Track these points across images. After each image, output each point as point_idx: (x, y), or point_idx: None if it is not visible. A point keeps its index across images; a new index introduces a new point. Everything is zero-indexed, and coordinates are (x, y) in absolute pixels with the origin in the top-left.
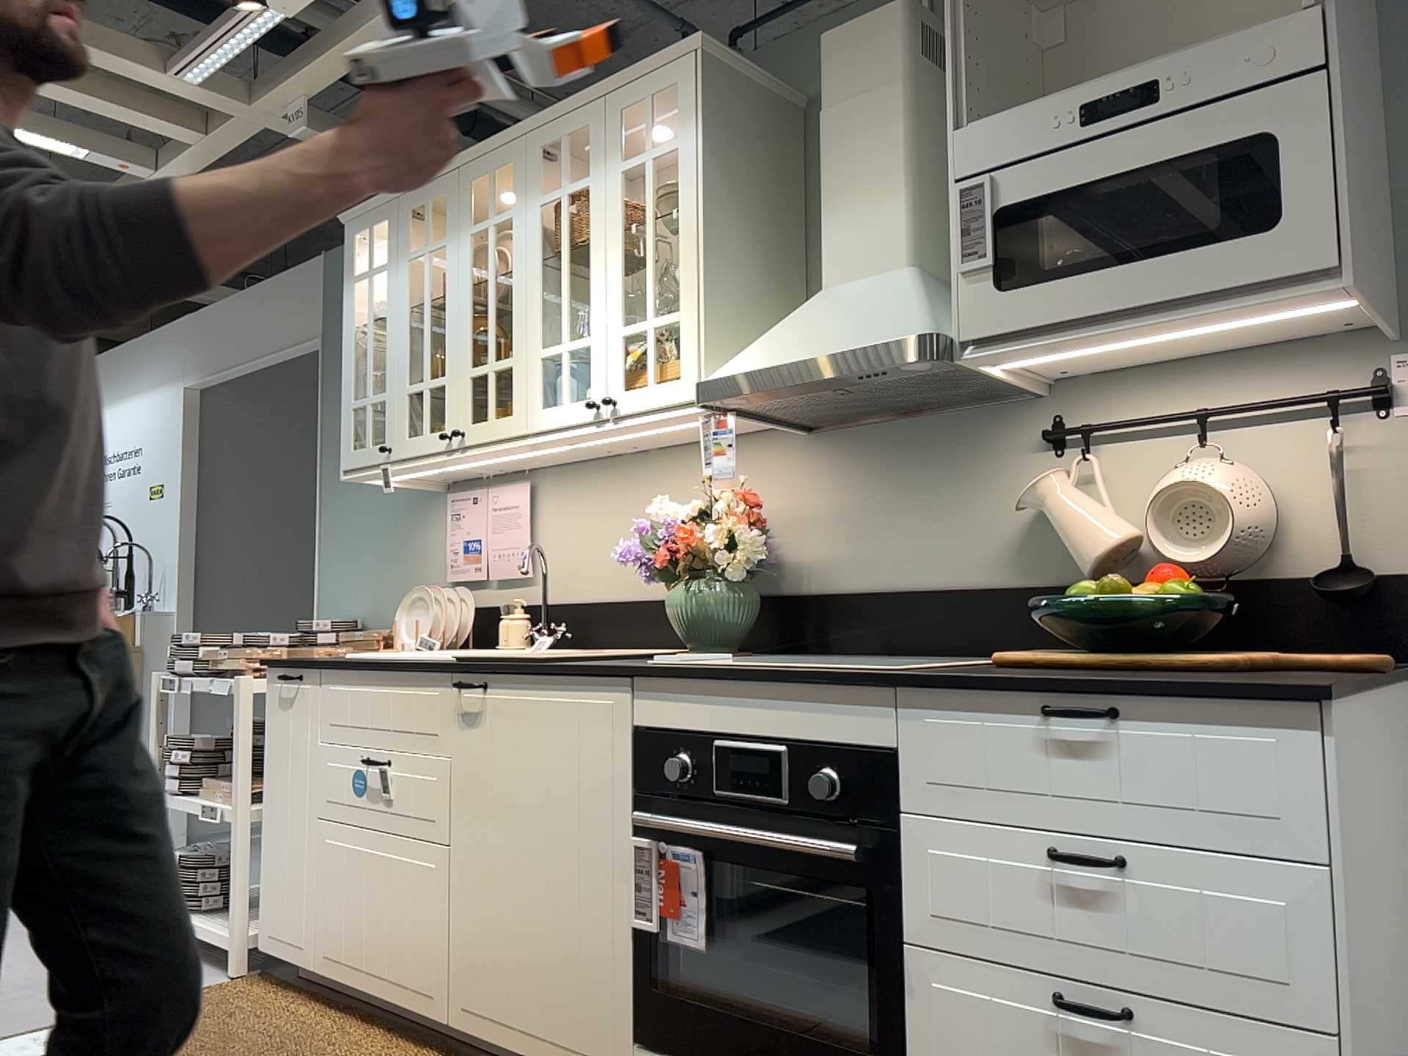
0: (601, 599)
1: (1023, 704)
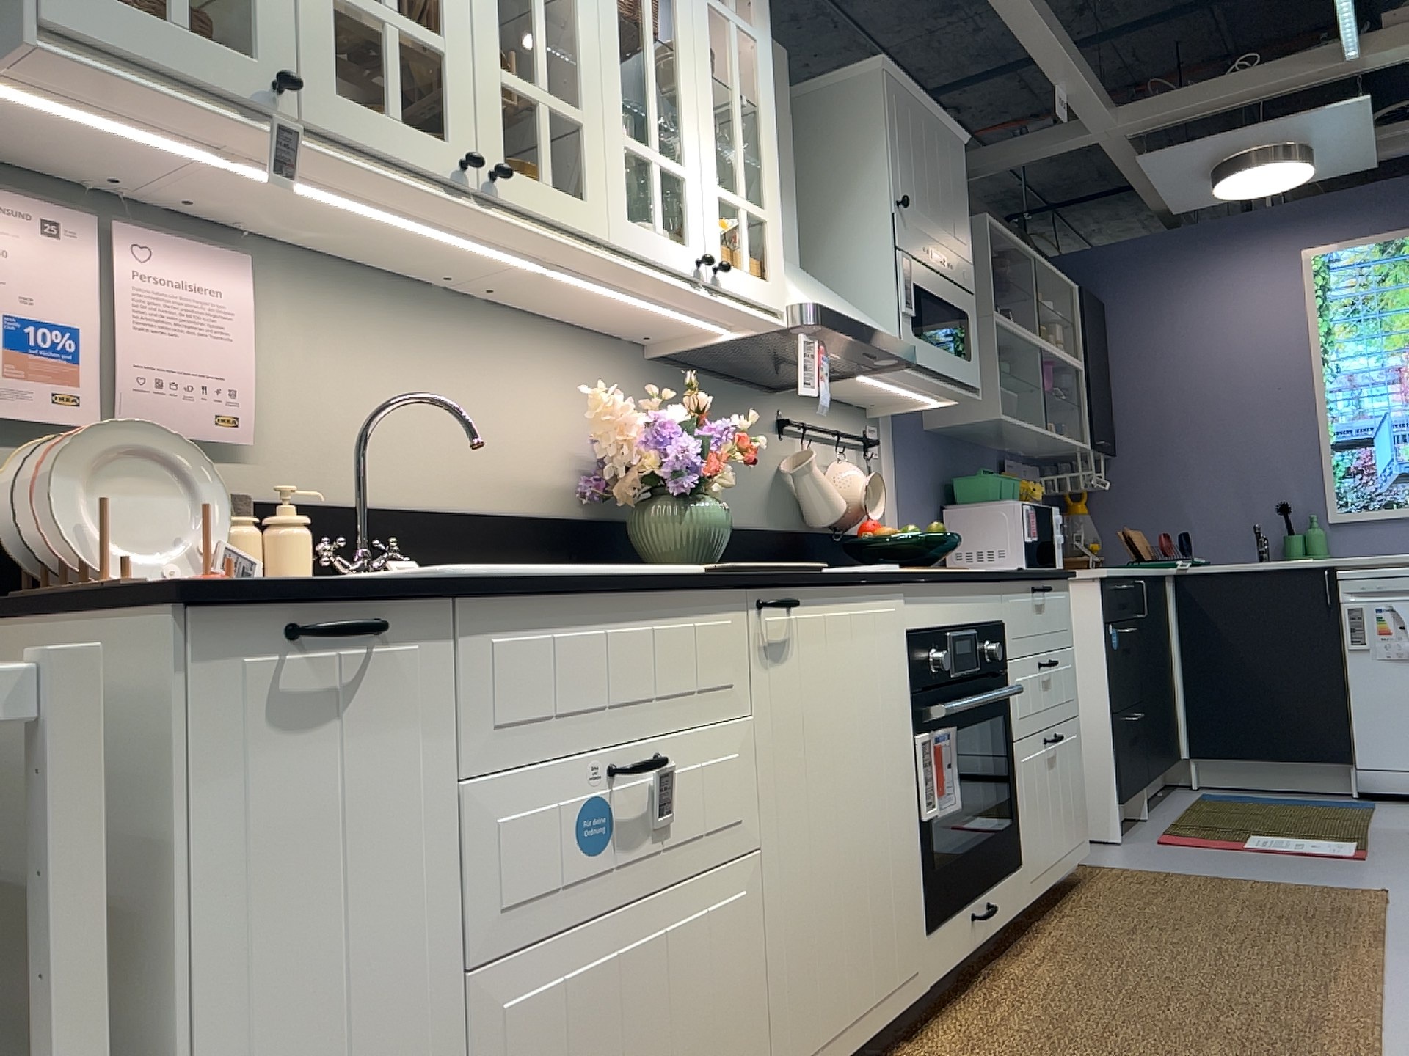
0: (407, 506)
1: (1030, 588)
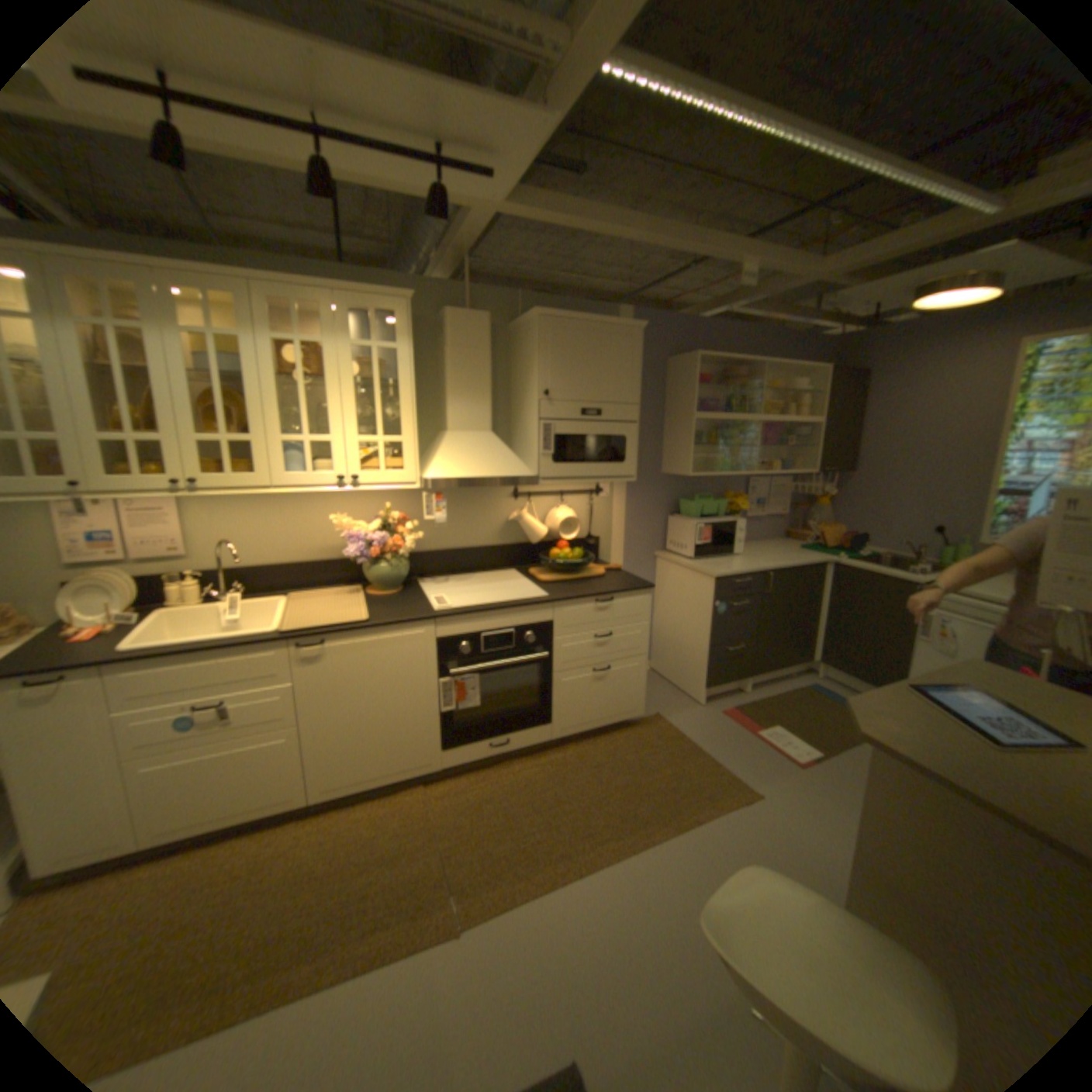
0: (261, 565)
1: (590, 601)
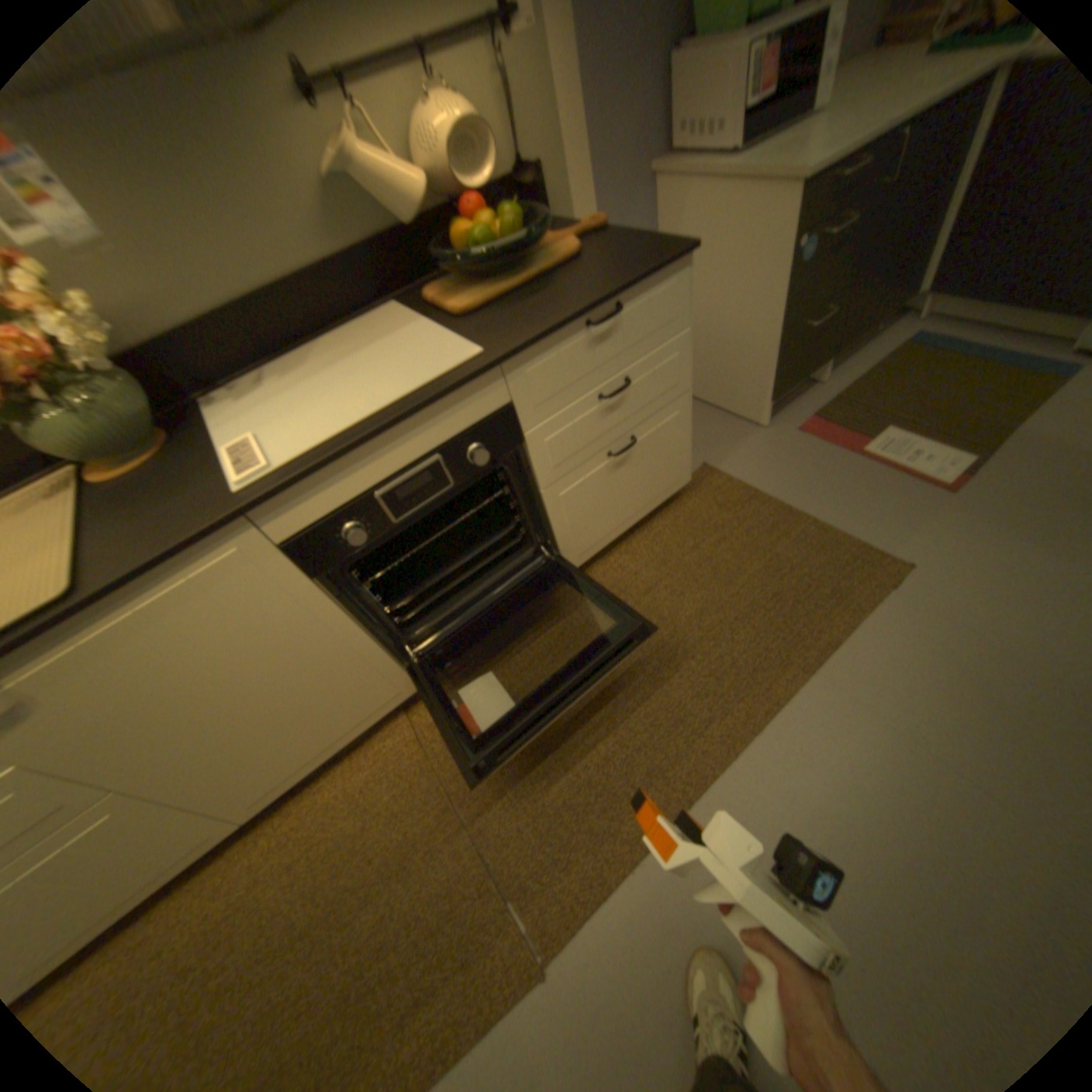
0: None
1: (575, 330)
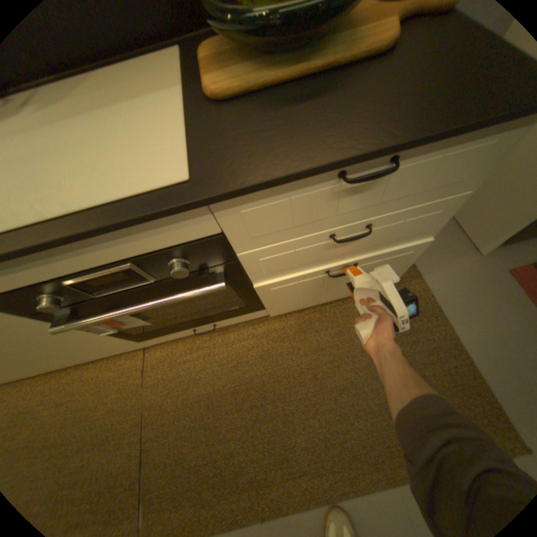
0: None
1: (321, 176)
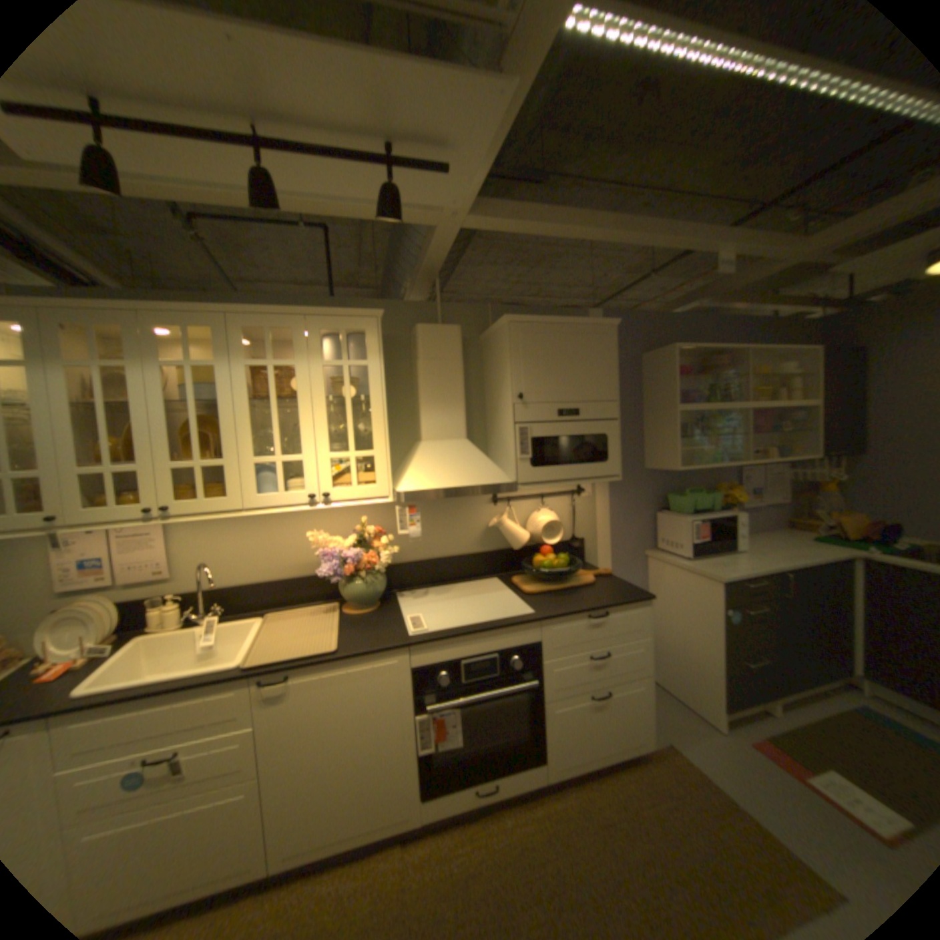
0: (244, 583)
1: (583, 617)
